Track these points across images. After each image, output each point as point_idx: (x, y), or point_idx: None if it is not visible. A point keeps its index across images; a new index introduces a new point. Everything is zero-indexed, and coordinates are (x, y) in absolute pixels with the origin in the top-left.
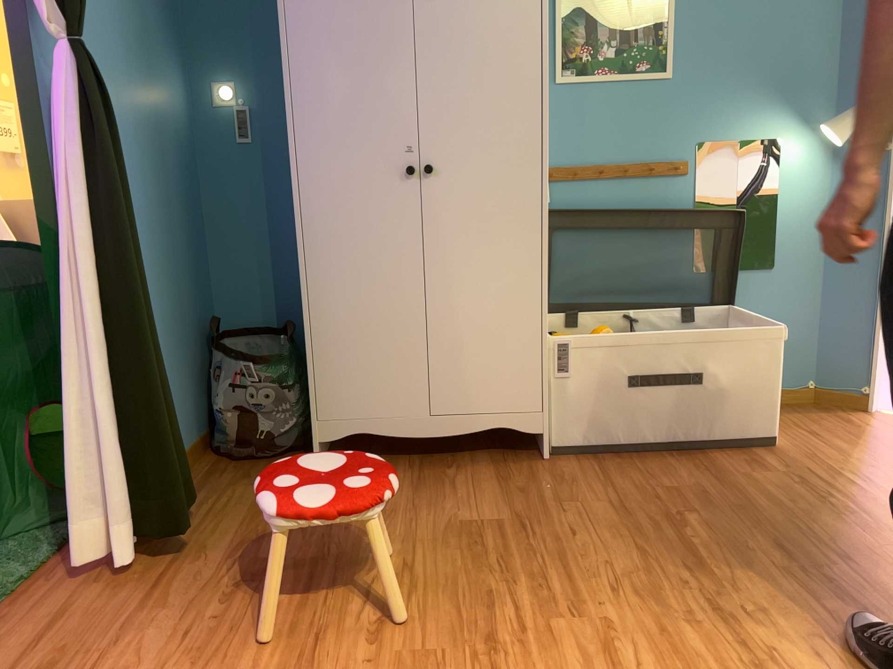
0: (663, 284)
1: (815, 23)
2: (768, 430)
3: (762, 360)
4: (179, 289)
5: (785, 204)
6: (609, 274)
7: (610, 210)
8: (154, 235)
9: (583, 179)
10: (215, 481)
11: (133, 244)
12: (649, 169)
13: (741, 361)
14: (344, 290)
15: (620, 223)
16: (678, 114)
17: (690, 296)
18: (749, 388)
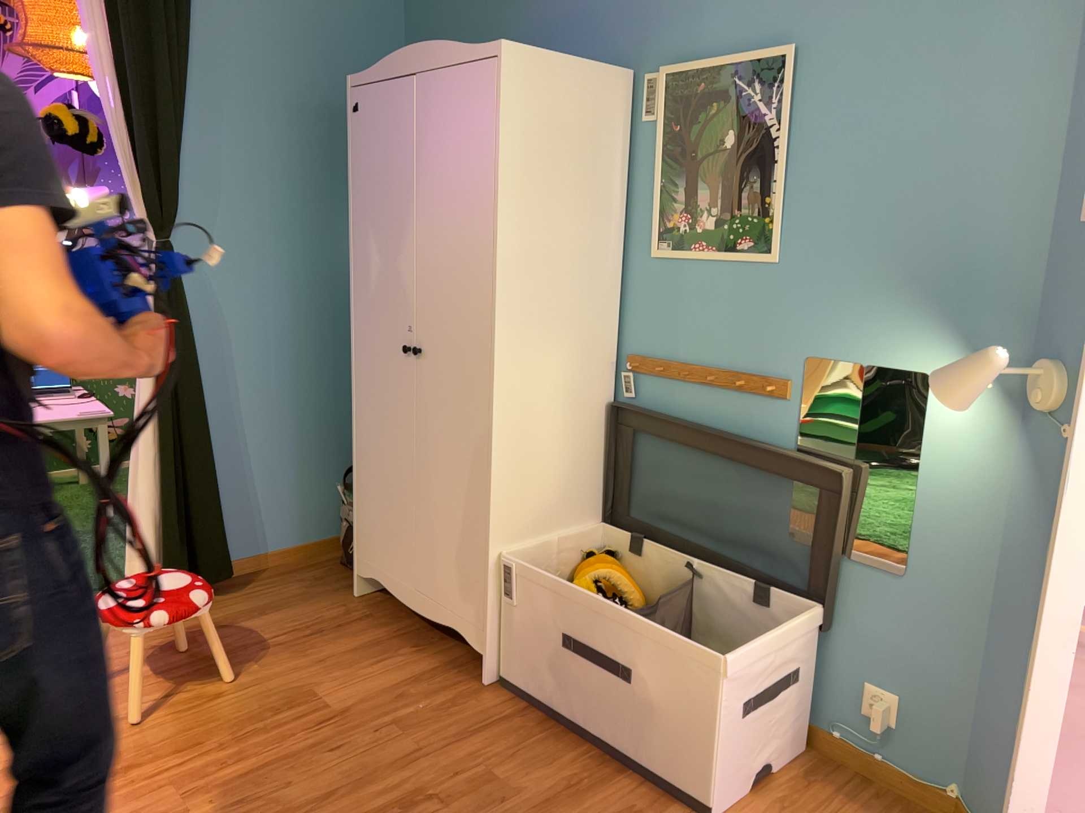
0: (750, 541)
1: (1003, 191)
2: (707, 793)
3: (703, 690)
4: (333, 408)
5: (931, 478)
6: (691, 504)
7: (698, 423)
8: (300, 363)
9: (670, 377)
10: (295, 574)
11: (194, 379)
12: (739, 380)
13: (678, 678)
14: (372, 445)
15: (707, 442)
16: (784, 312)
17: (782, 570)
18: (687, 722)
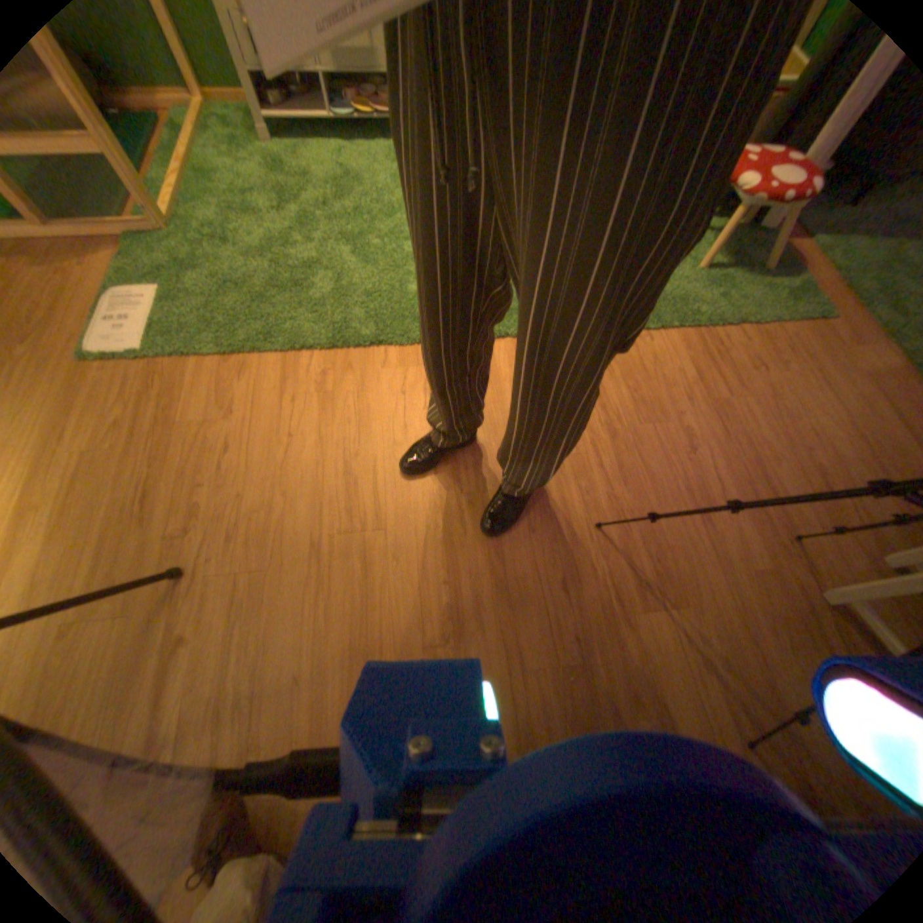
0: None
1: None
2: None
3: None
4: None
5: None
6: None
7: None
8: None
9: None
10: None
11: None
12: None
13: None
14: None
15: None
16: None
17: None
18: None
